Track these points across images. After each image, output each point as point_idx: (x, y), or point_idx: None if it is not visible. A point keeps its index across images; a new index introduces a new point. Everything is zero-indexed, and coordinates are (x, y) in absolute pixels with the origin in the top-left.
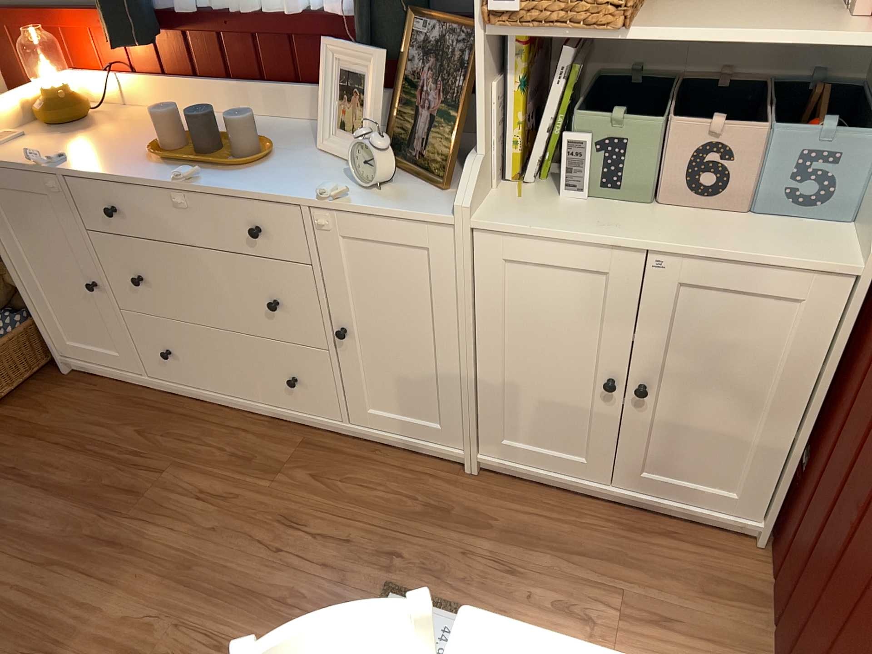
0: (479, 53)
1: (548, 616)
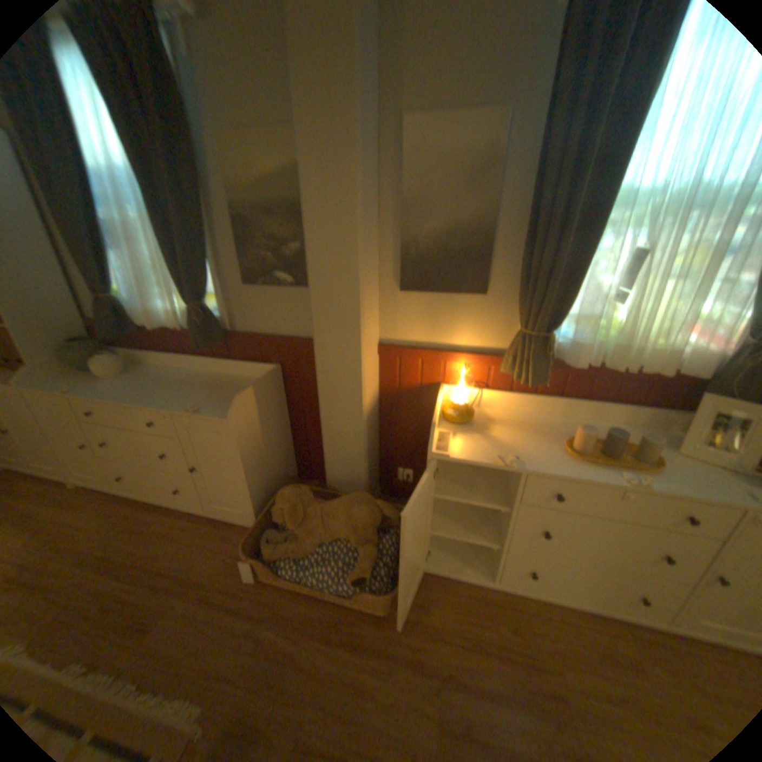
0: None
1: None
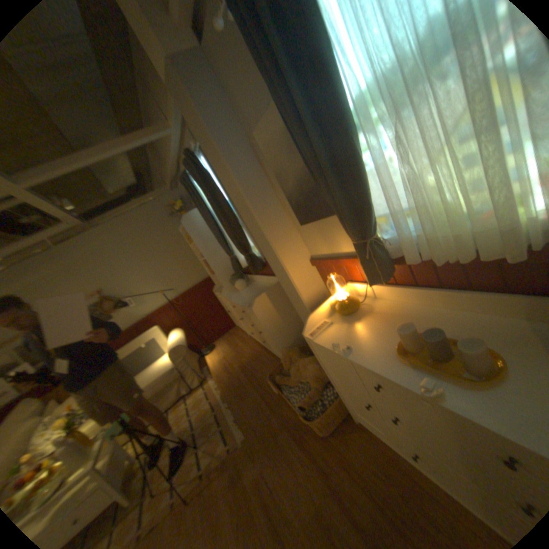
0: None
1: None
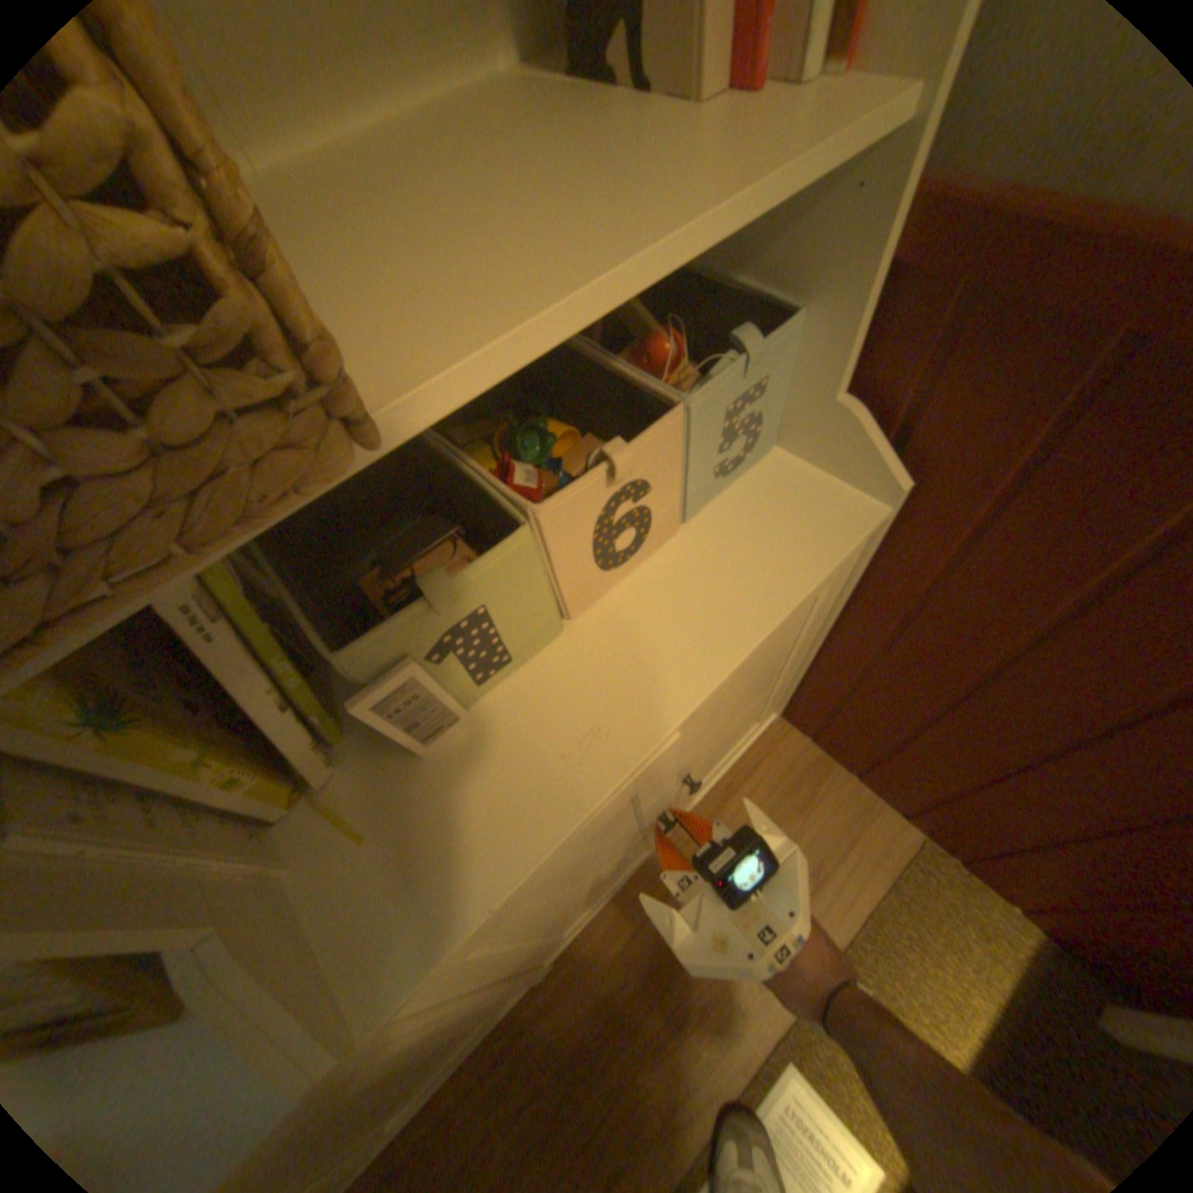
0: None
1: (780, 1012)
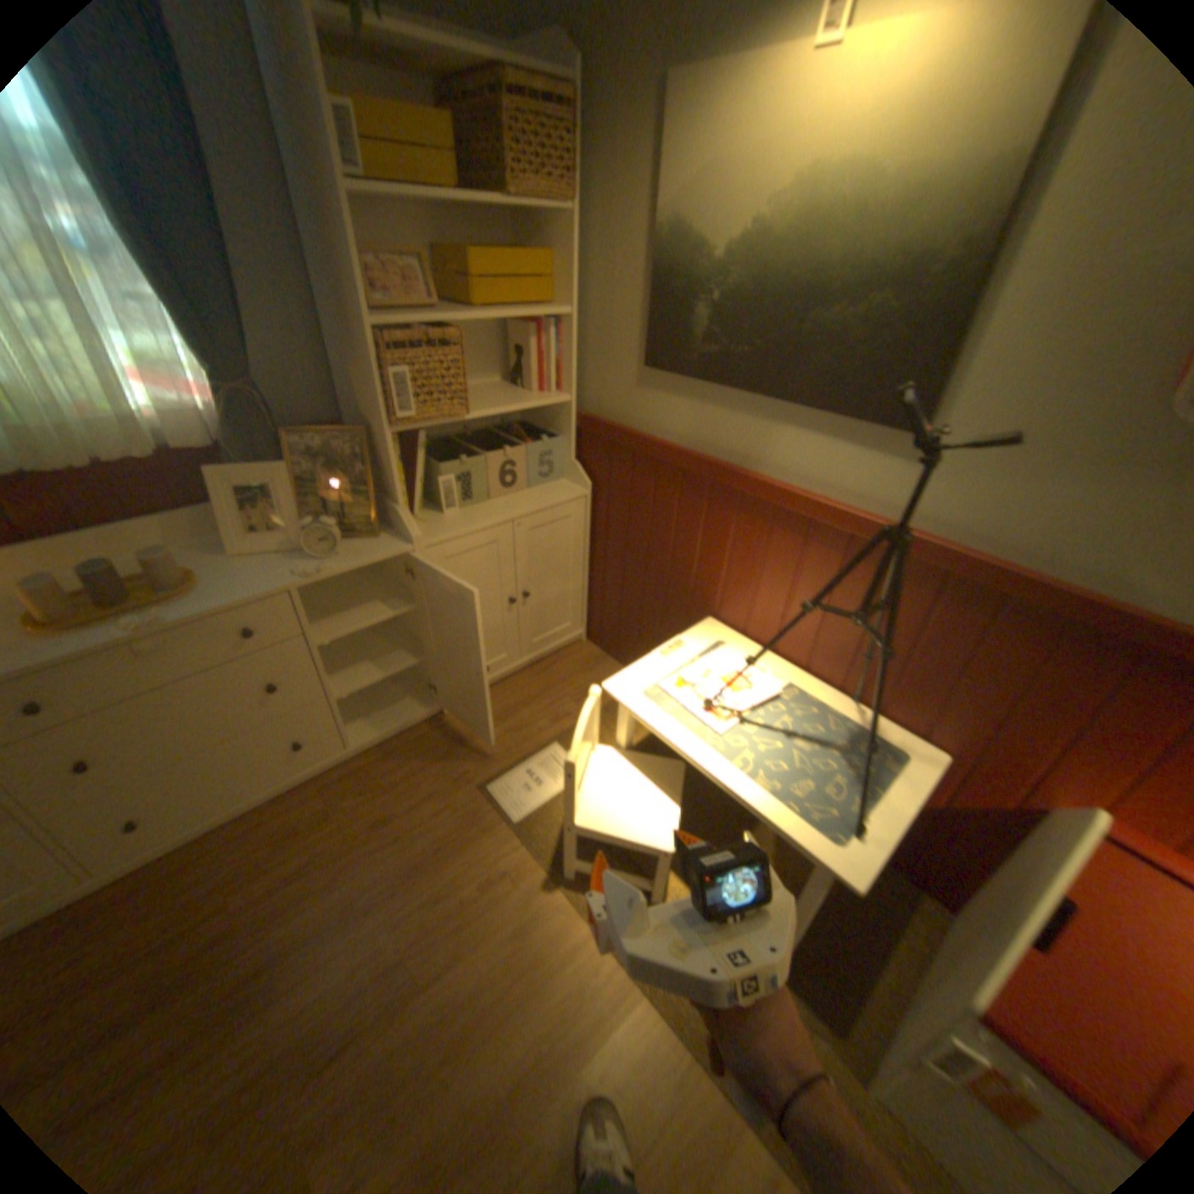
0: (385, 442)
1: (555, 729)
